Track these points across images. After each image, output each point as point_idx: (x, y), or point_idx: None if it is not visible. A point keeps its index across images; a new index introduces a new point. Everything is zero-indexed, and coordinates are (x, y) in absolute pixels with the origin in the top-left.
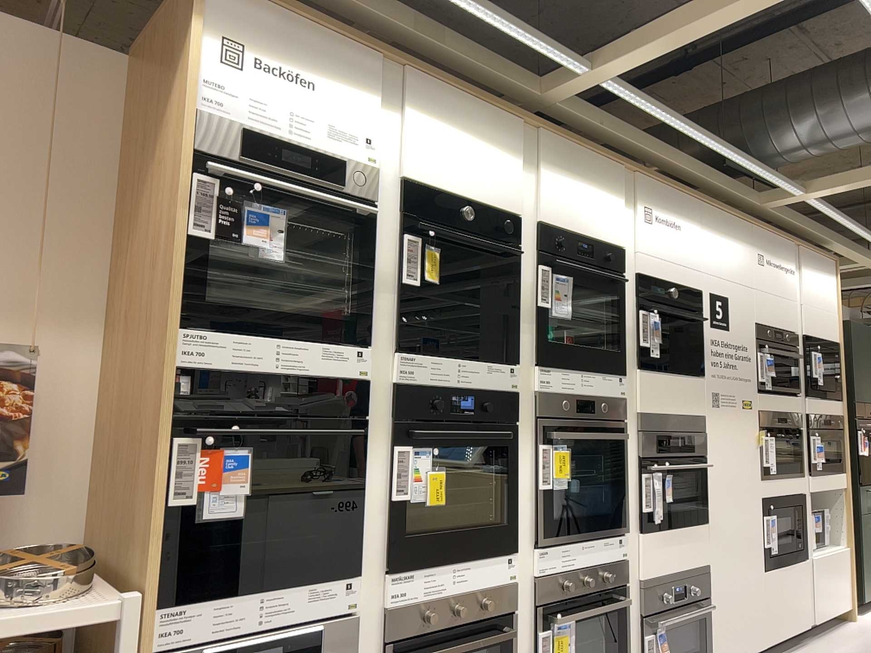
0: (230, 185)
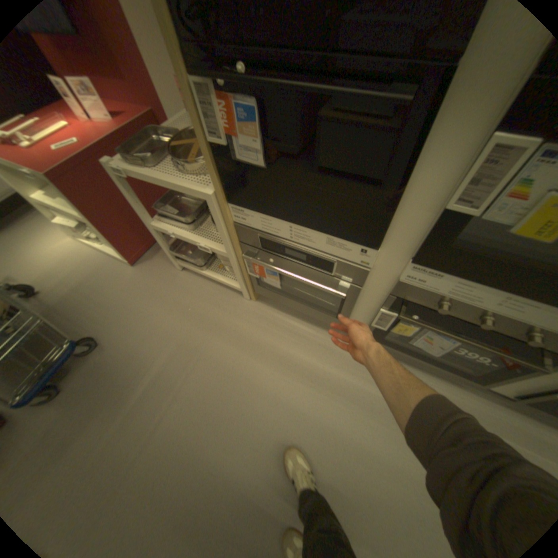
0: None
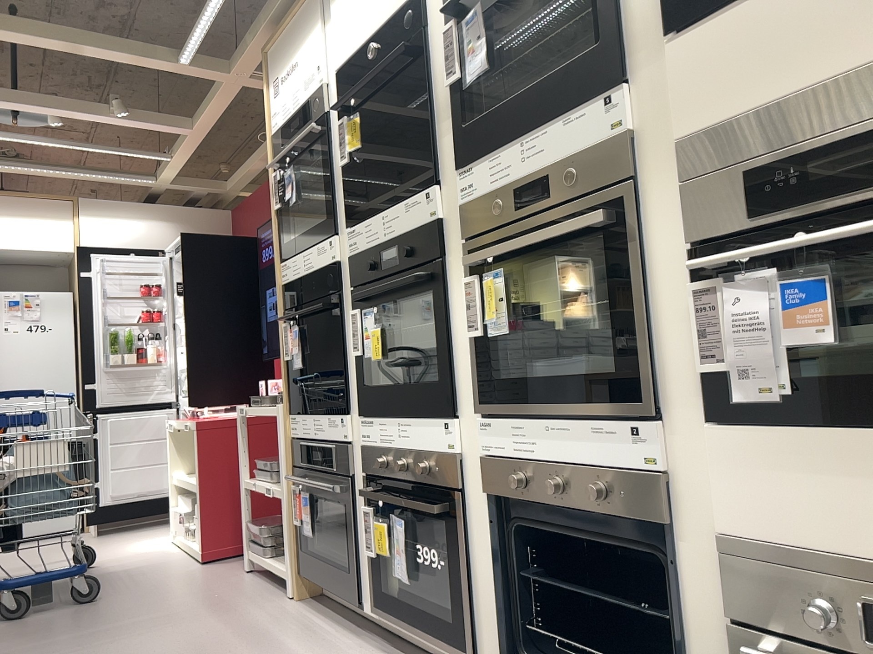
0: (275, 170)
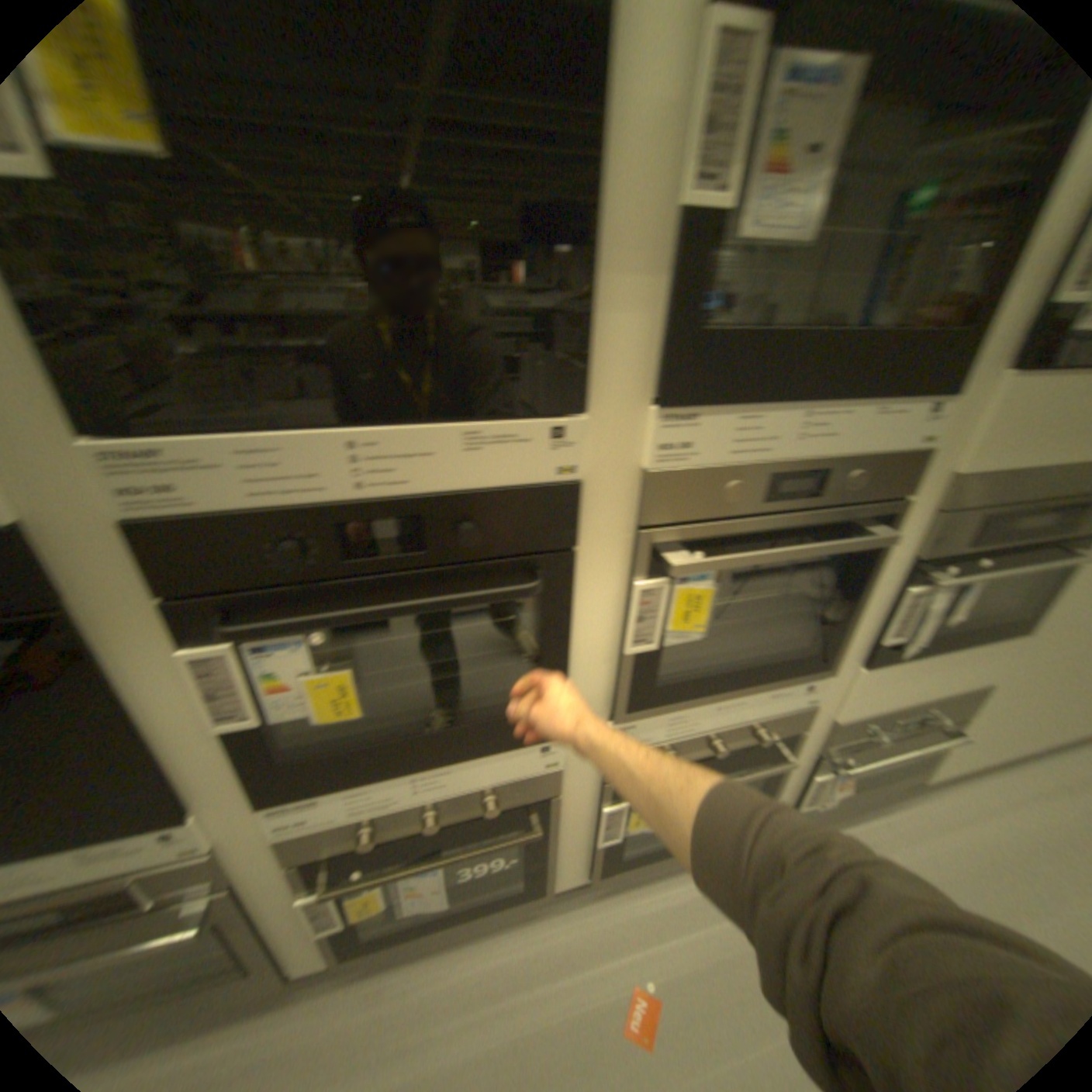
0: None
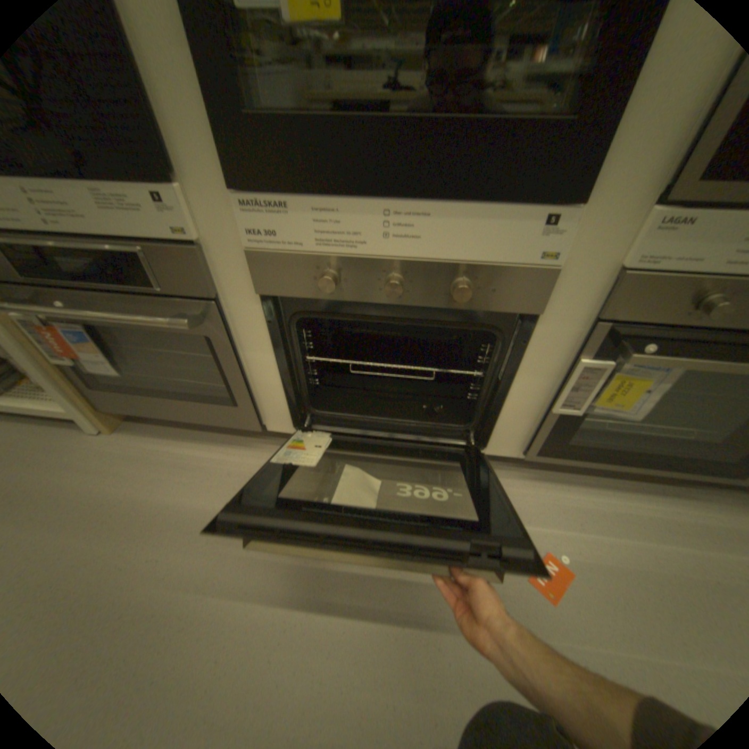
0: None
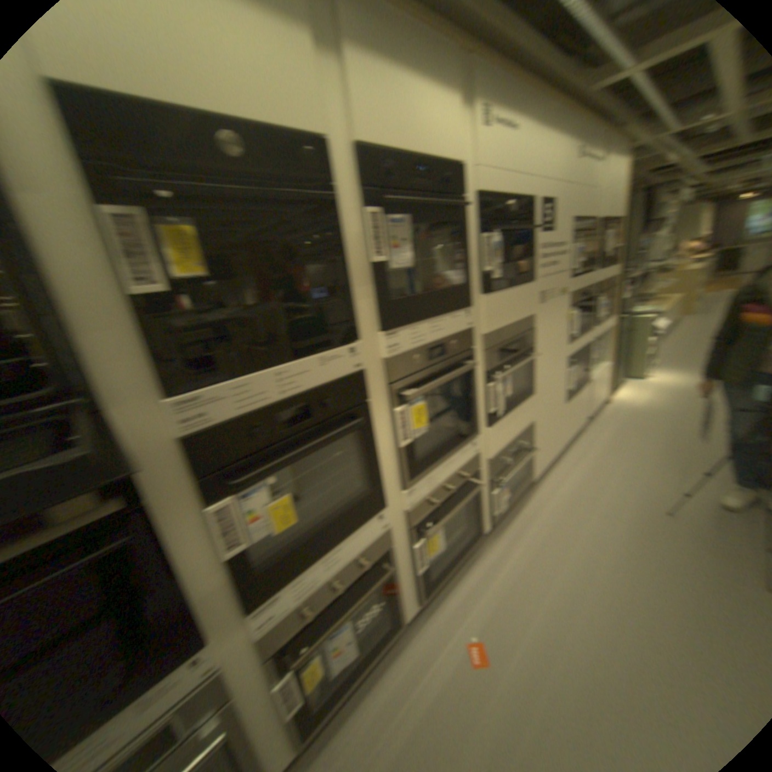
0: None
